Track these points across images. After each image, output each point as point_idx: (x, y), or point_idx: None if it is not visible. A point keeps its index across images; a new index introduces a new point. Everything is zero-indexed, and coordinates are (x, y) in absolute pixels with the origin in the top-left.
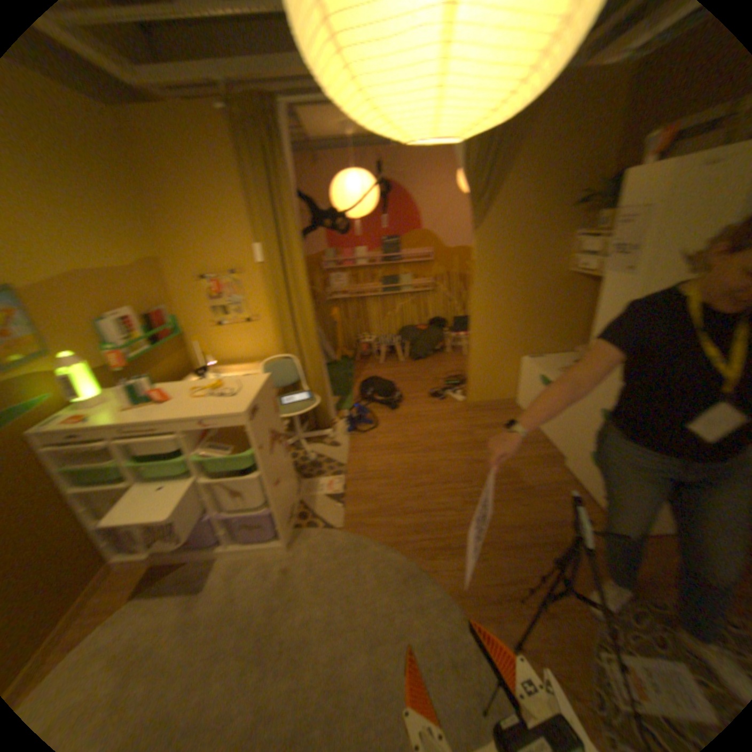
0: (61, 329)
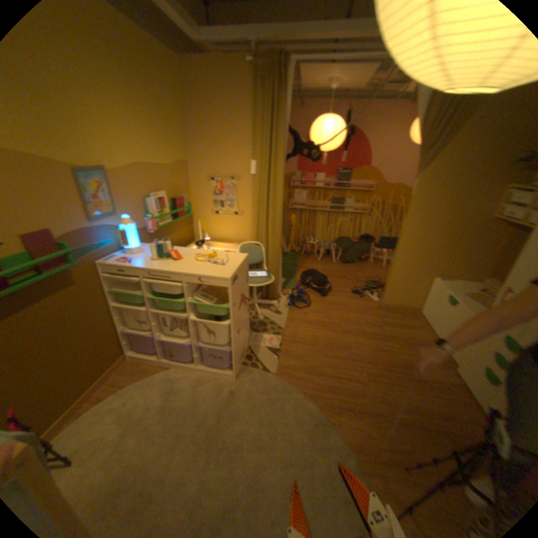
0: (122, 200)
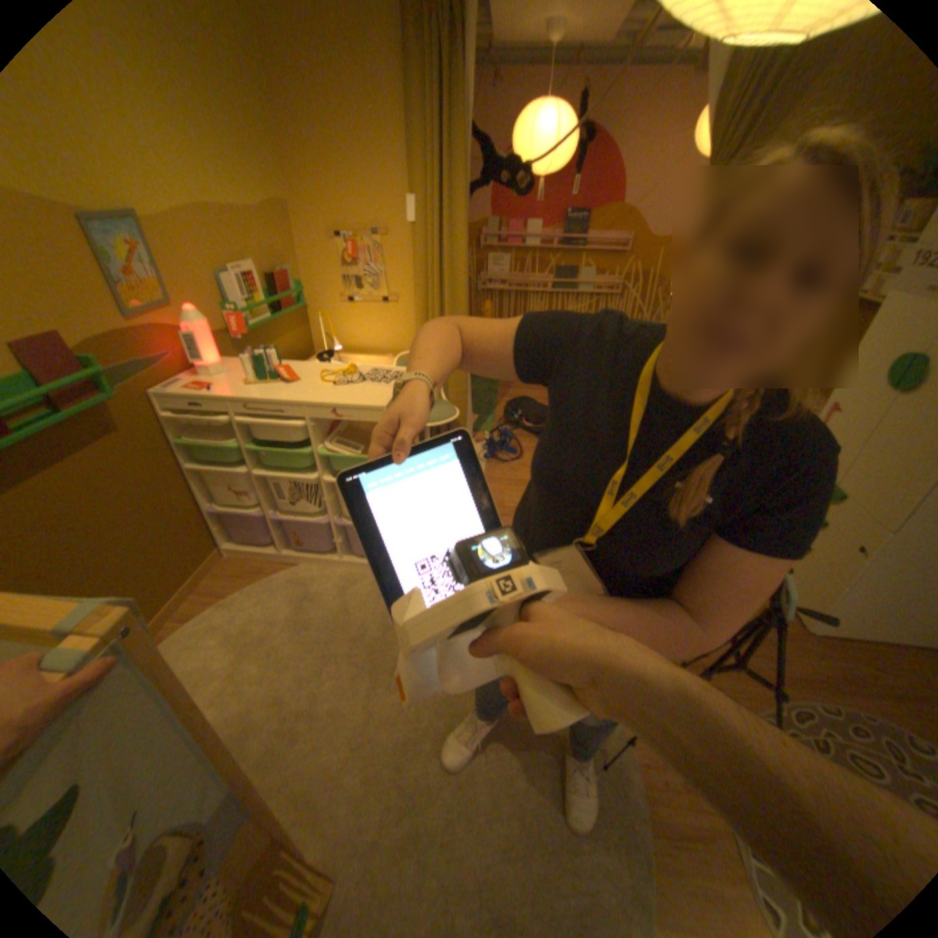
0: (177, 277)
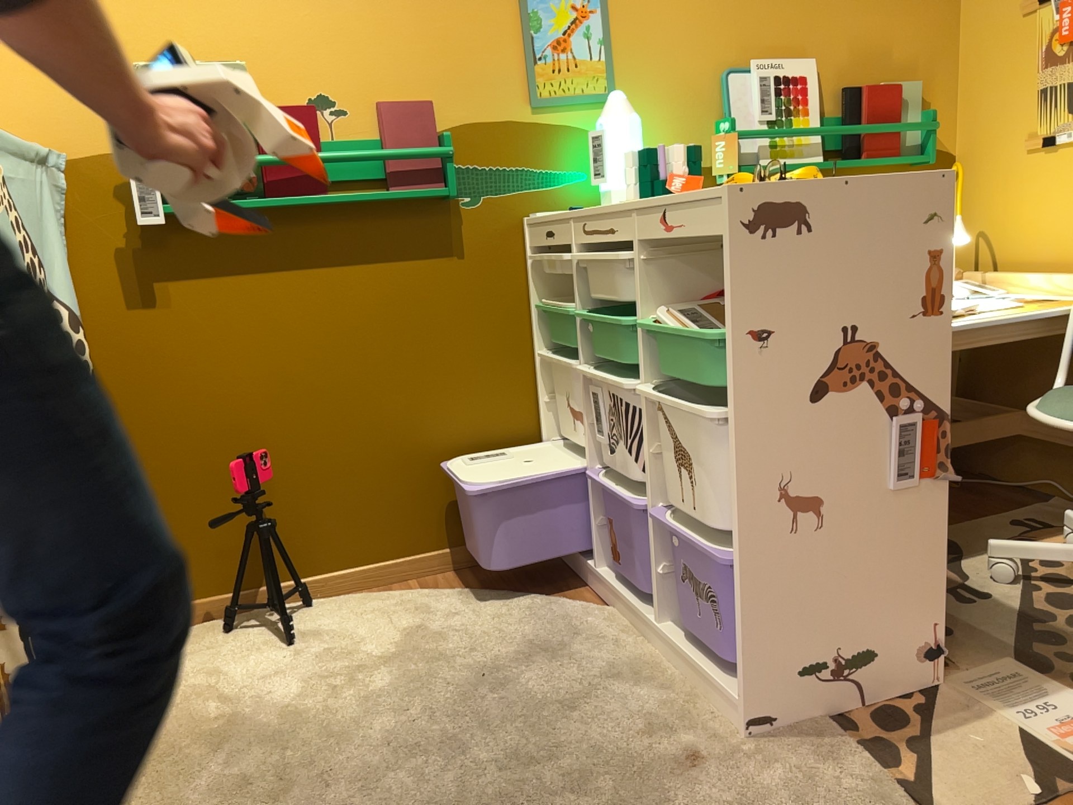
0: (645, 67)
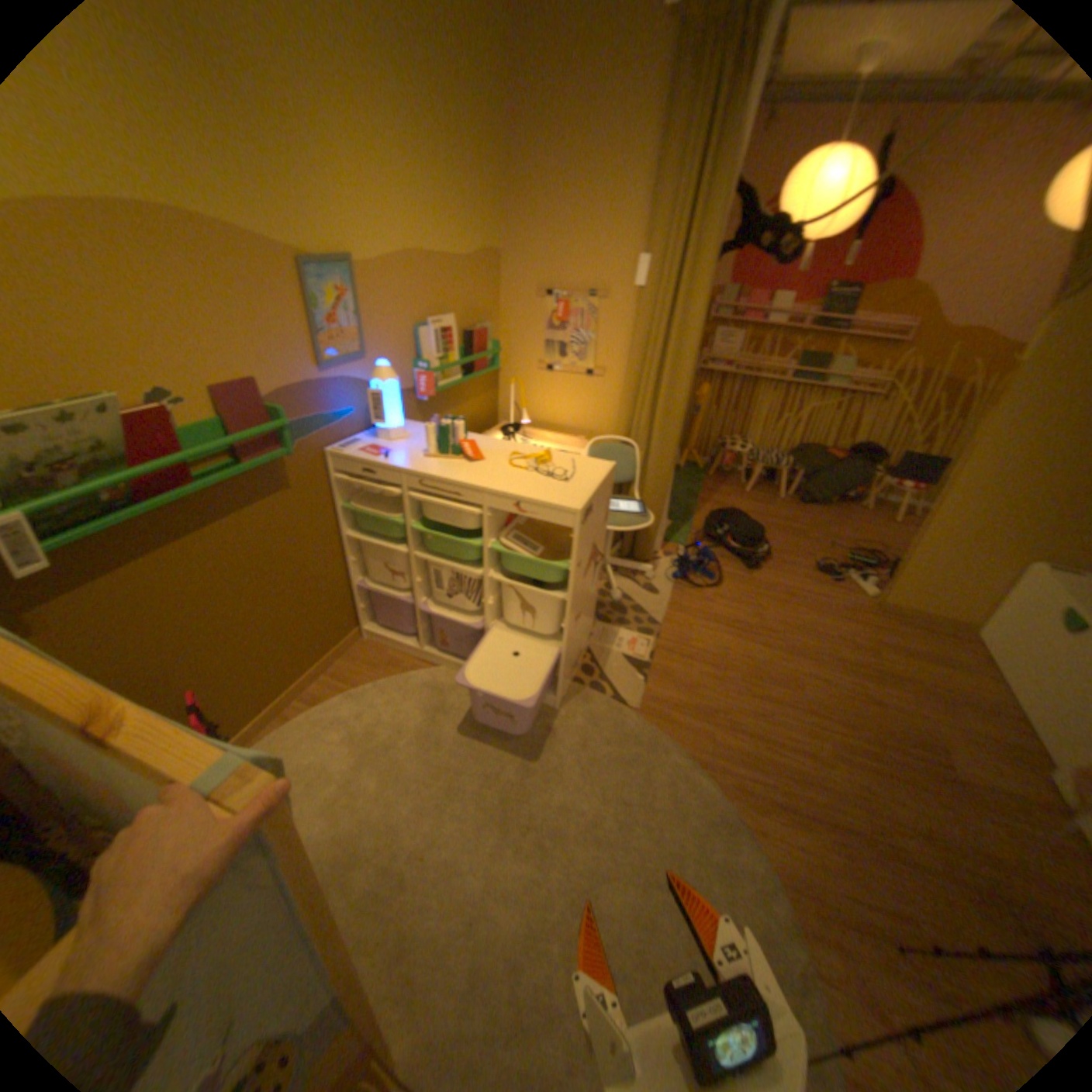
0: (377, 328)
